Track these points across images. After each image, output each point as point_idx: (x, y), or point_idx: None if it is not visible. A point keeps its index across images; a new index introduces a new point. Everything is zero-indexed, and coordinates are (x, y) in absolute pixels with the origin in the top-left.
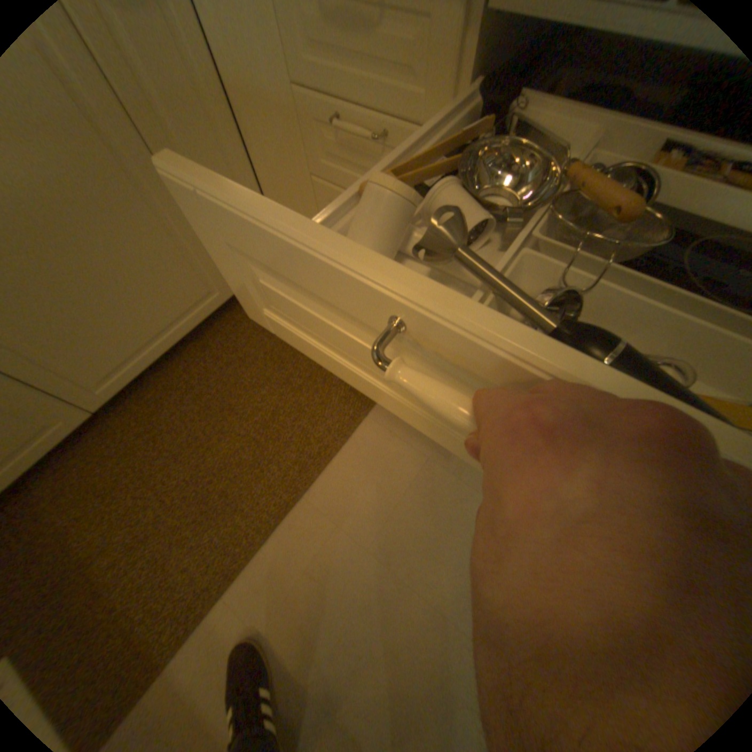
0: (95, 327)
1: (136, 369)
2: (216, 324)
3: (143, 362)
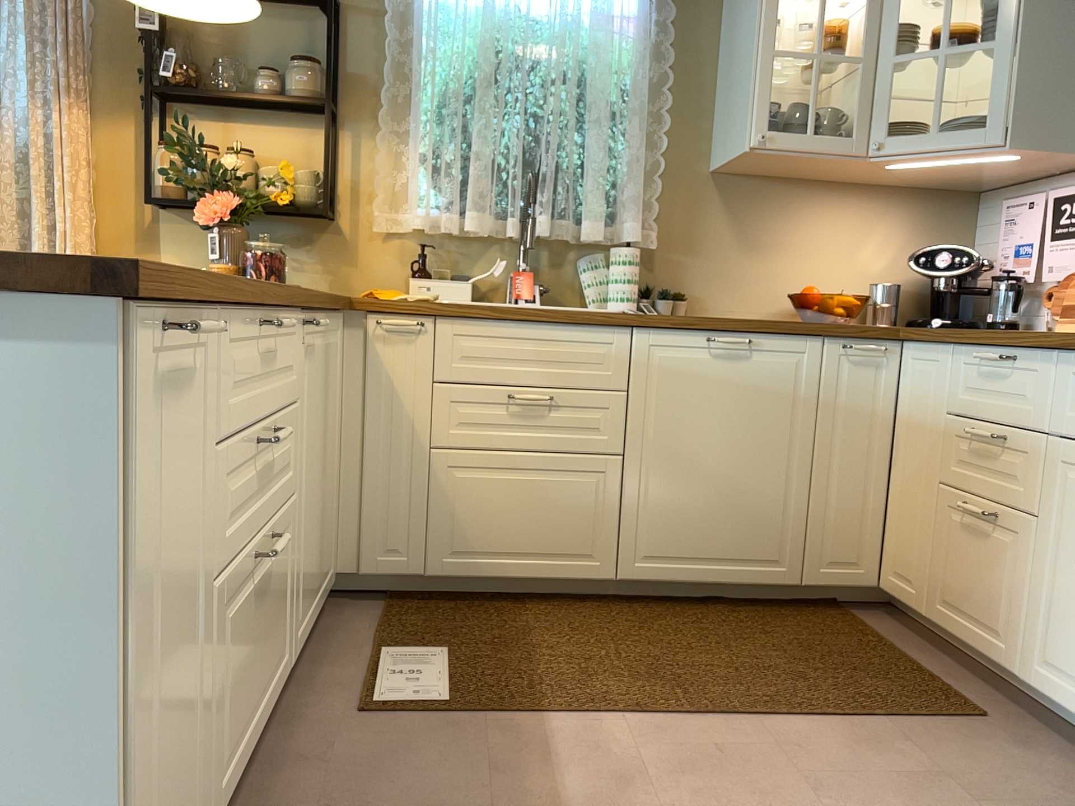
0: (689, 512)
1: (675, 573)
2: (760, 607)
3: (684, 573)
